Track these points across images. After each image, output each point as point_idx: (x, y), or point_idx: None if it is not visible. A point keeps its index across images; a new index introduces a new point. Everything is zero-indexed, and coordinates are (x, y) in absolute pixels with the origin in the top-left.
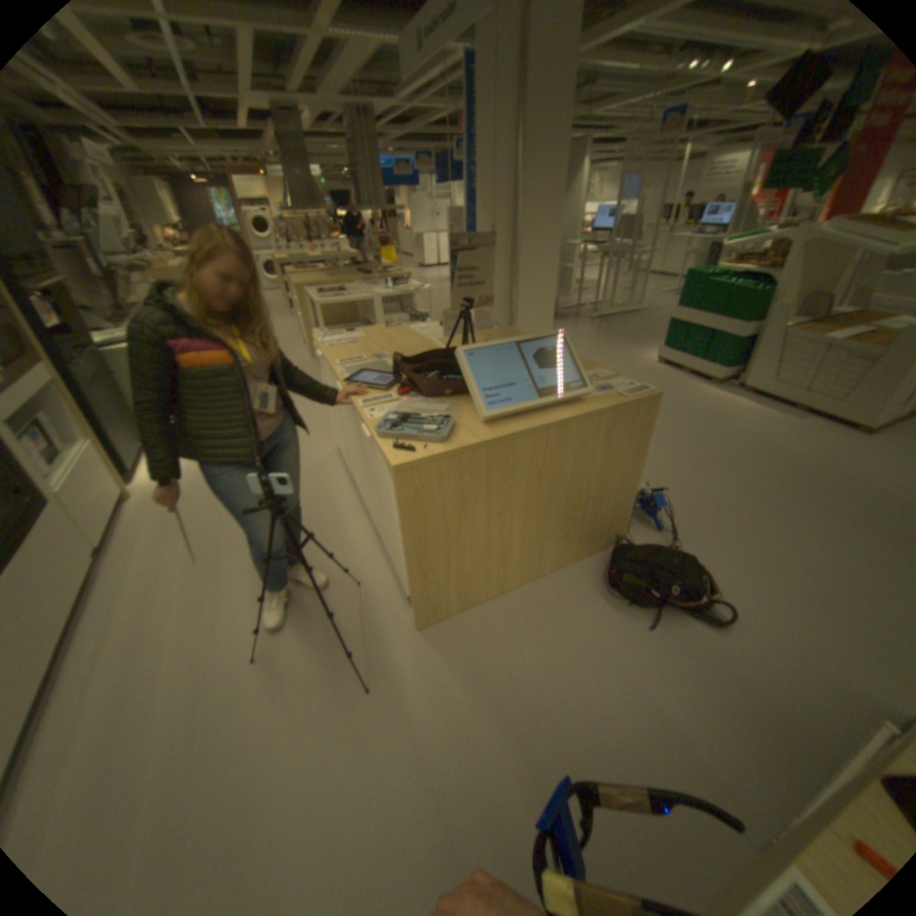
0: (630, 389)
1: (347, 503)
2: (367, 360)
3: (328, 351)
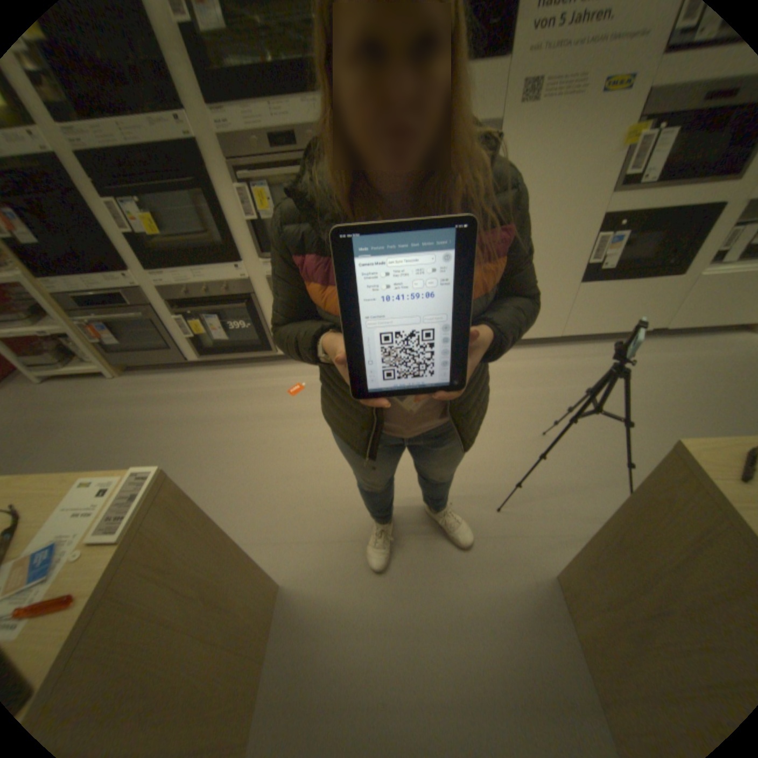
0: None
1: None
2: None
3: None
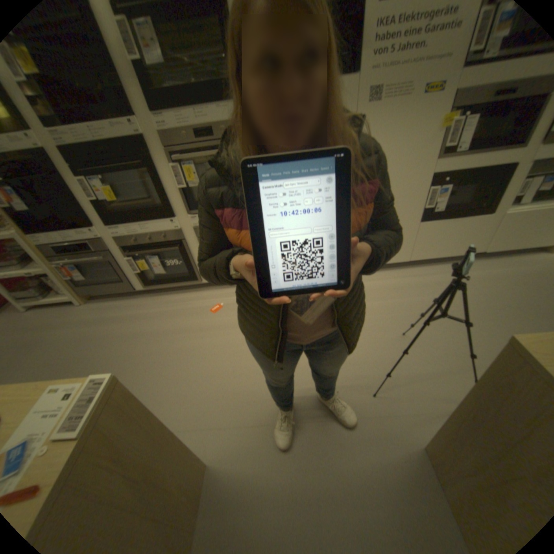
0: None
1: None
2: None
3: None
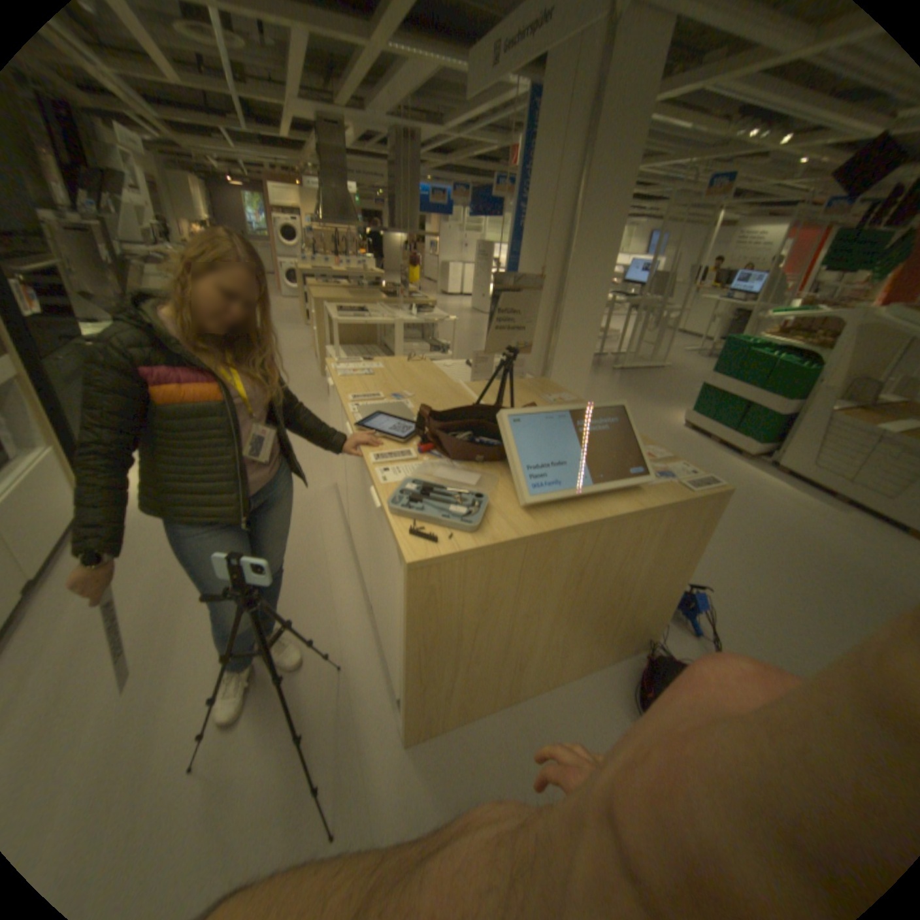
0: (697, 478)
1: (340, 554)
2: (385, 399)
3: (343, 382)
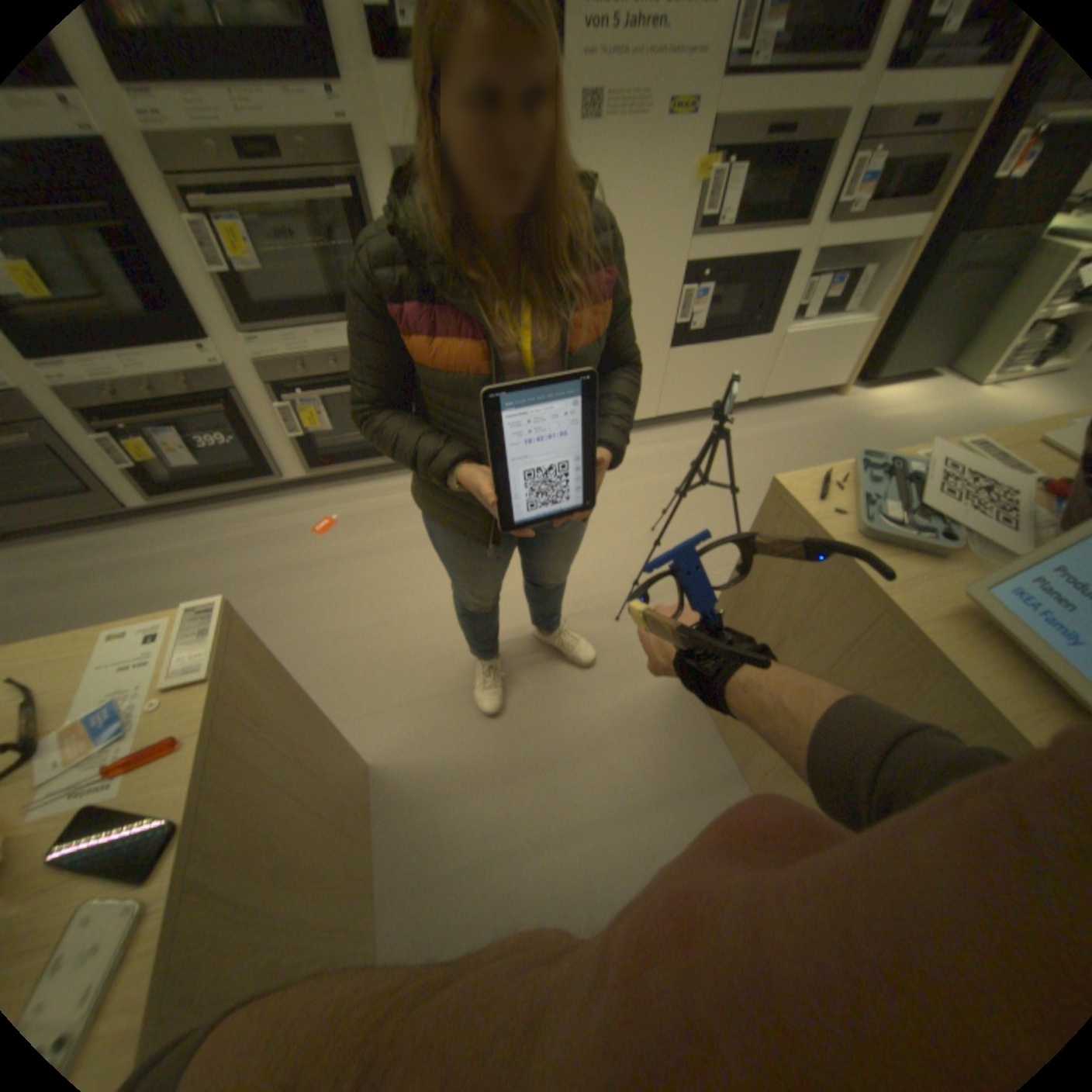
0: None
1: None
2: None
3: None
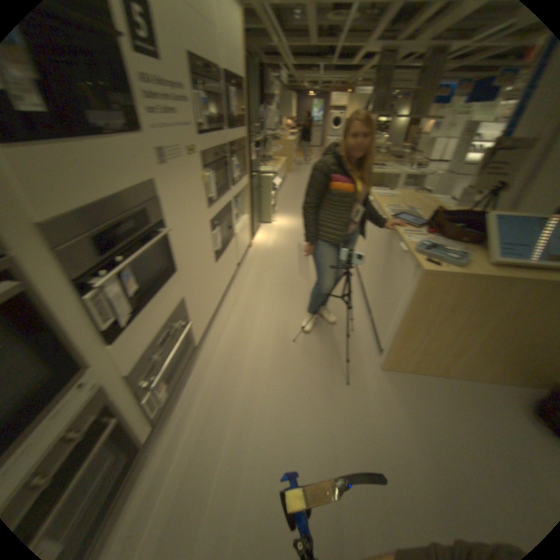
0: None
1: (353, 286)
2: (402, 208)
3: (377, 198)
